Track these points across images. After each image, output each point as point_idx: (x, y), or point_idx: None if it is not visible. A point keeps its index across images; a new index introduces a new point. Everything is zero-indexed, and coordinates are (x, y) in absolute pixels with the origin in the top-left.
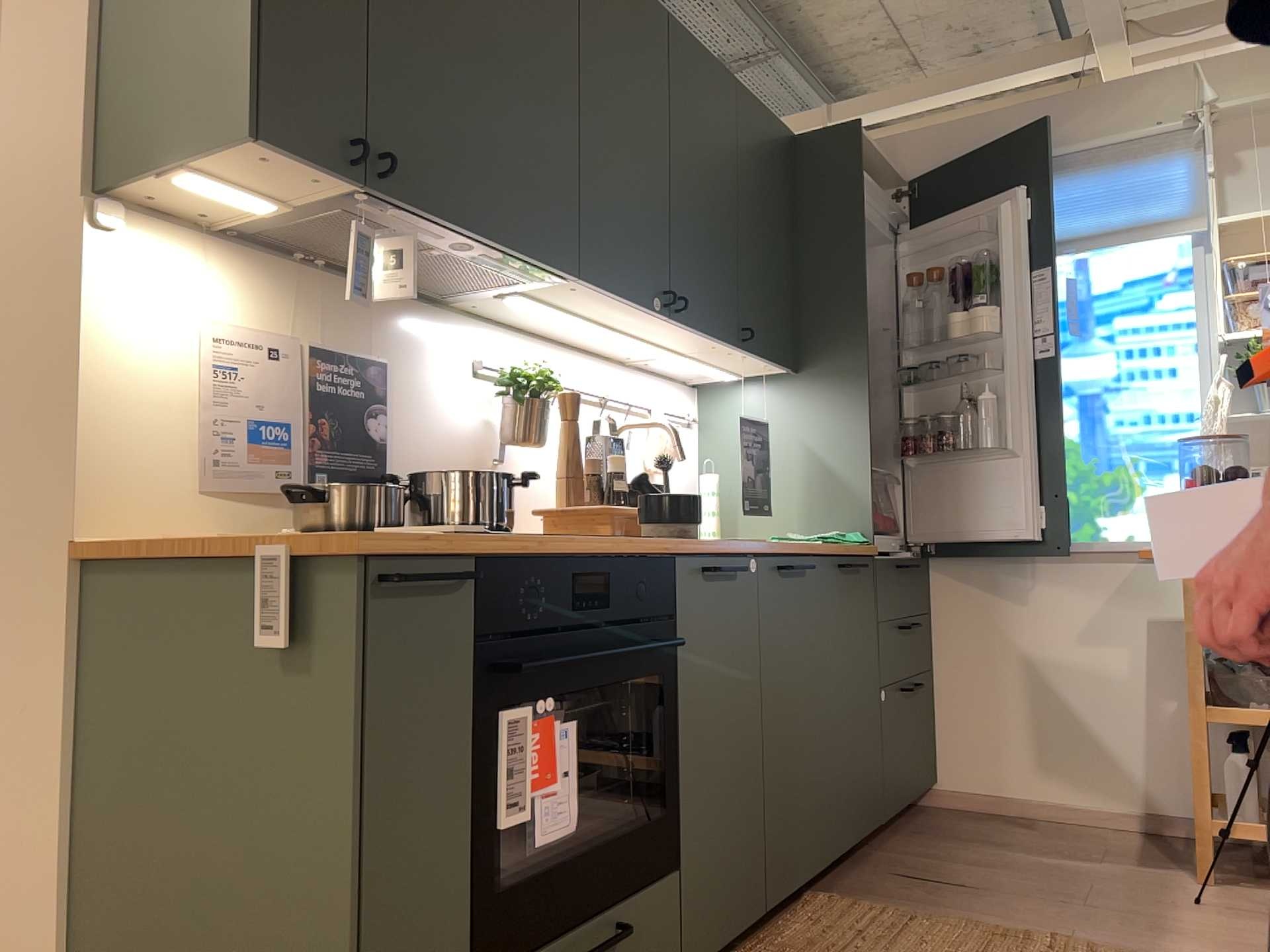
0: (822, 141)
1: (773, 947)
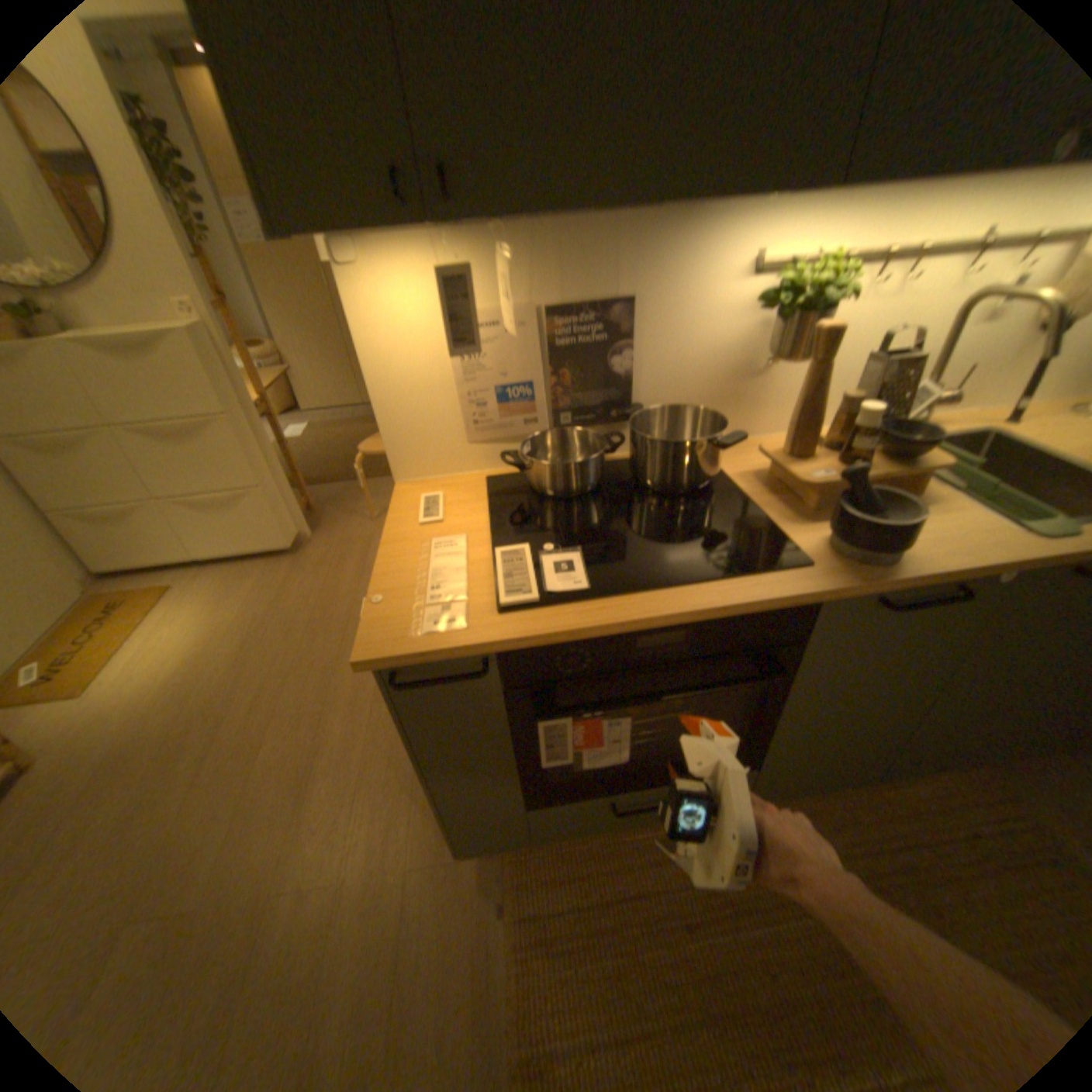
0: None
1: (879, 797)
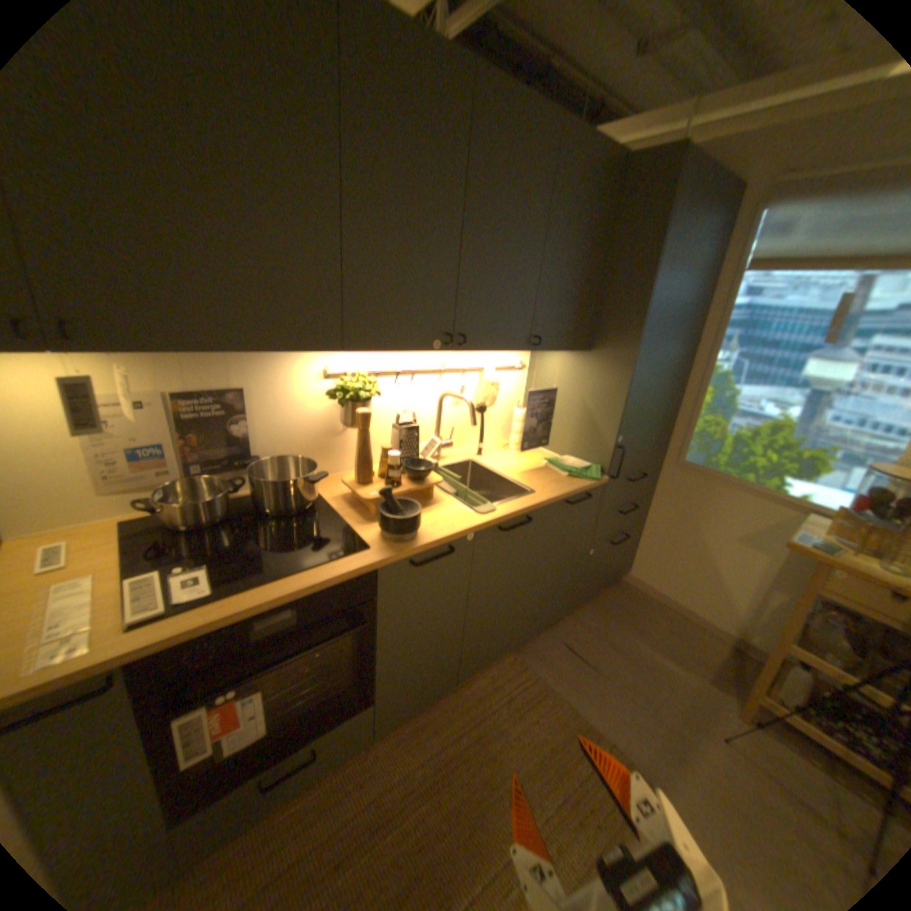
0: (652, 158)
1: (459, 698)
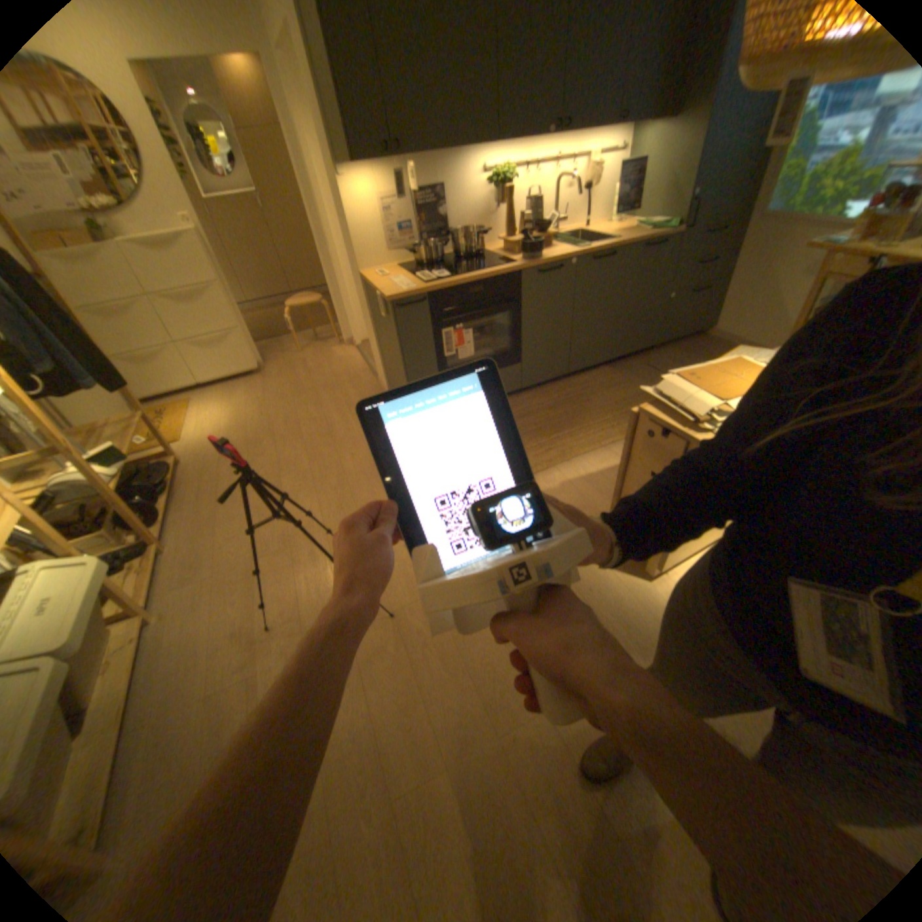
0: None
1: (568, 383)
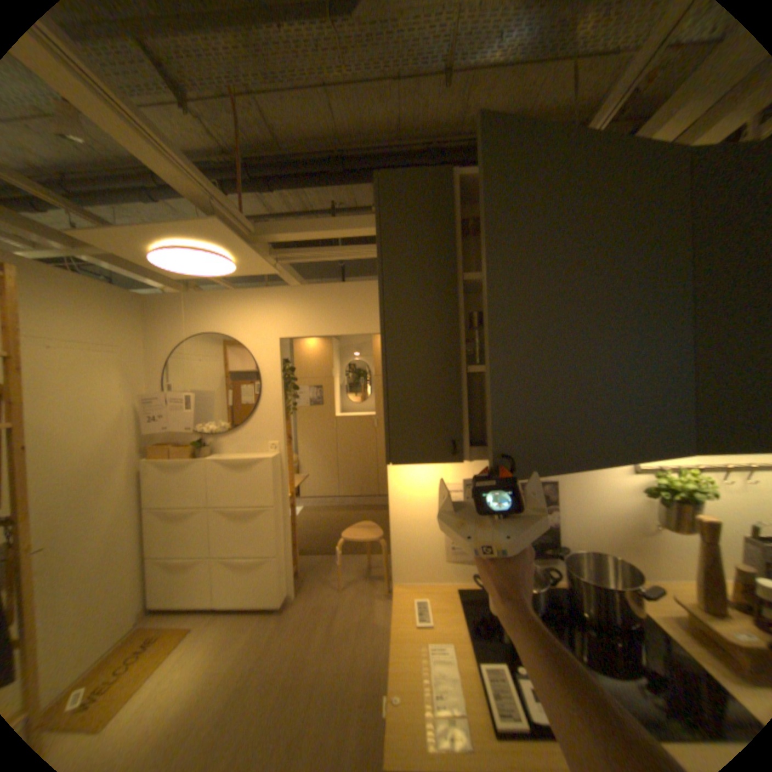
0: None
1: None
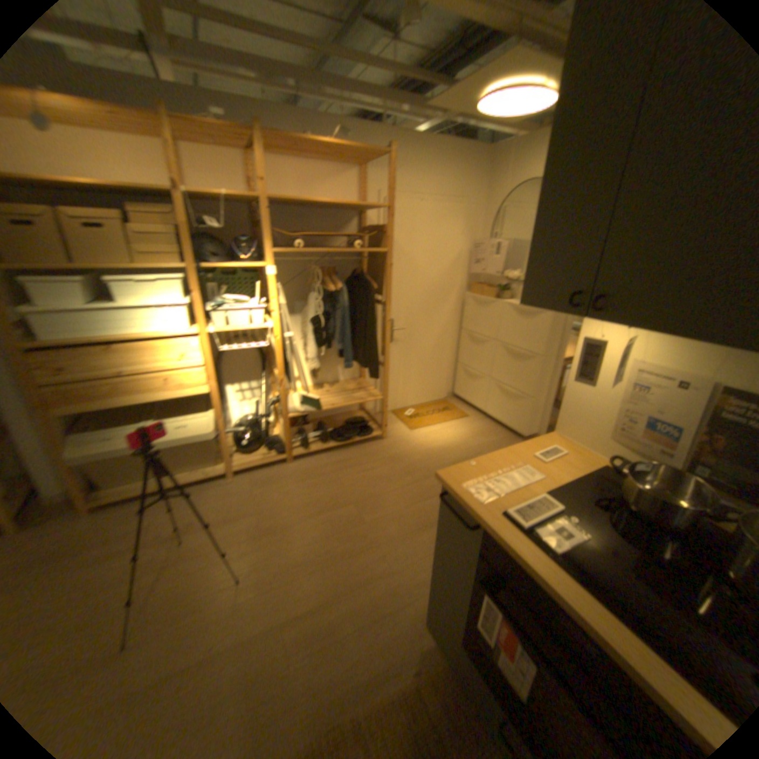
0: None
1: None
